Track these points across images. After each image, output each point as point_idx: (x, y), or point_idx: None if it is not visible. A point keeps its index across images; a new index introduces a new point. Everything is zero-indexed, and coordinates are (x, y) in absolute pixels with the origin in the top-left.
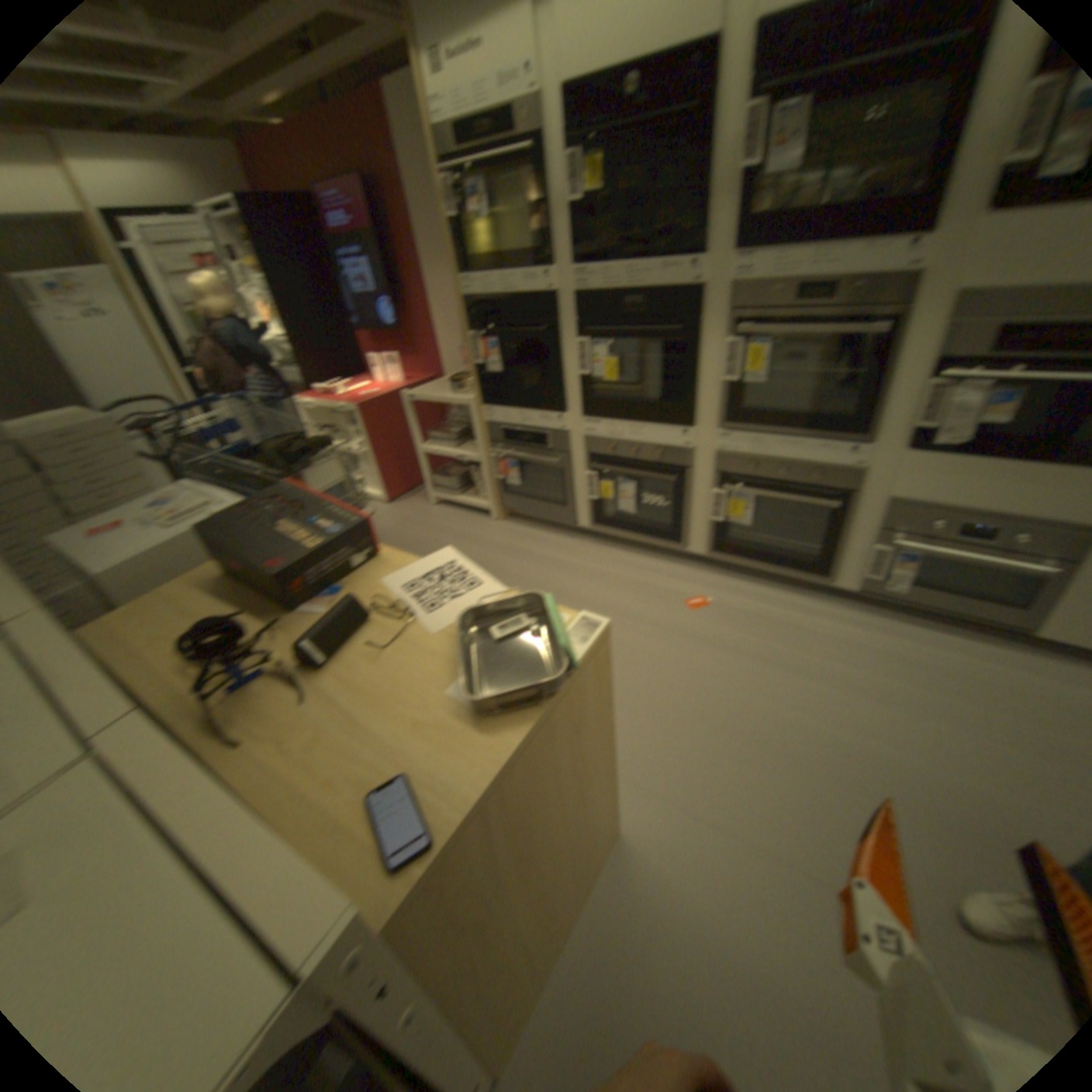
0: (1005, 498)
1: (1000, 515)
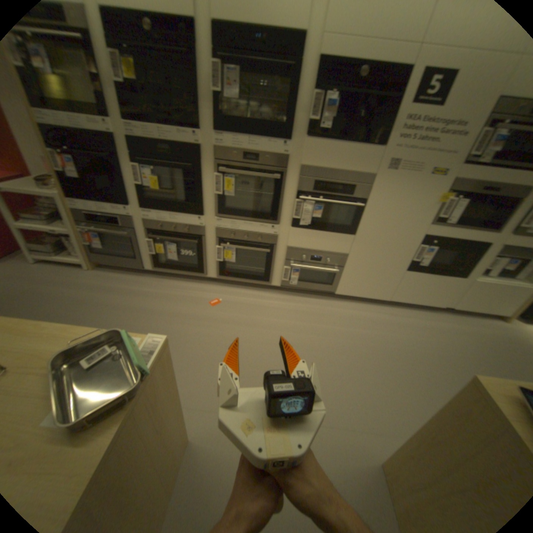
0: (321, 245)
1: (321, 252)
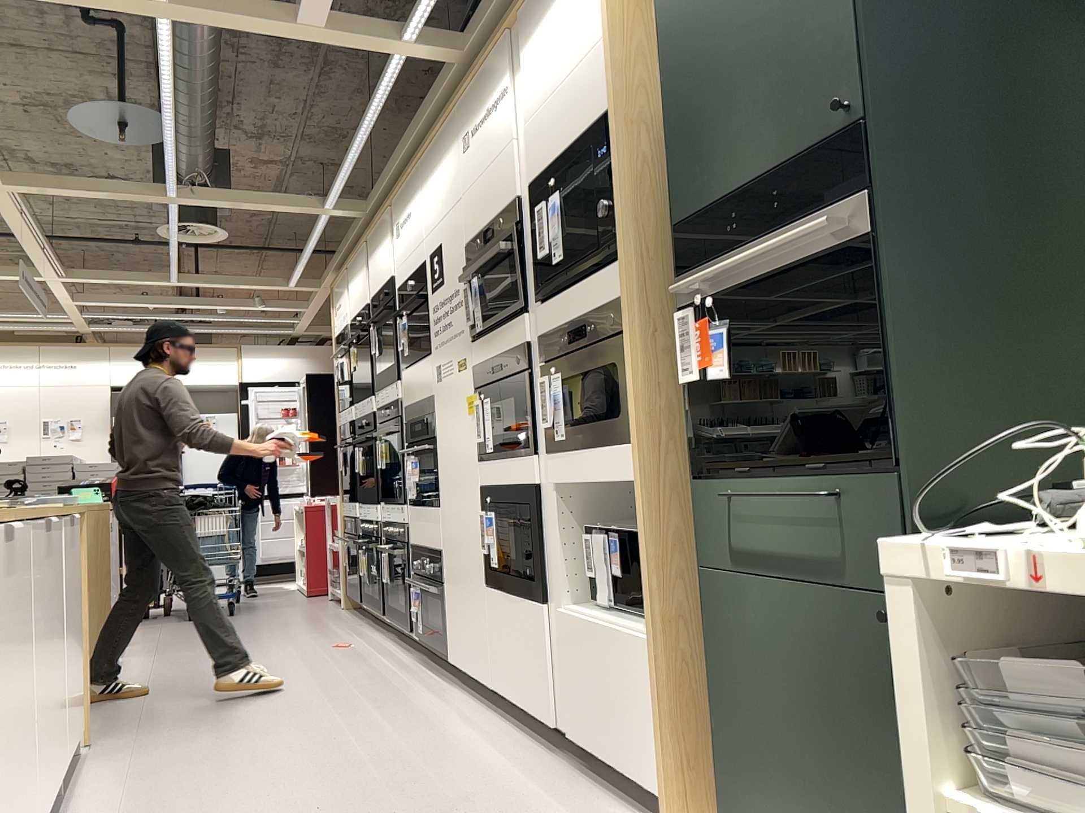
0: (425, 536)
1: (425, 550)
